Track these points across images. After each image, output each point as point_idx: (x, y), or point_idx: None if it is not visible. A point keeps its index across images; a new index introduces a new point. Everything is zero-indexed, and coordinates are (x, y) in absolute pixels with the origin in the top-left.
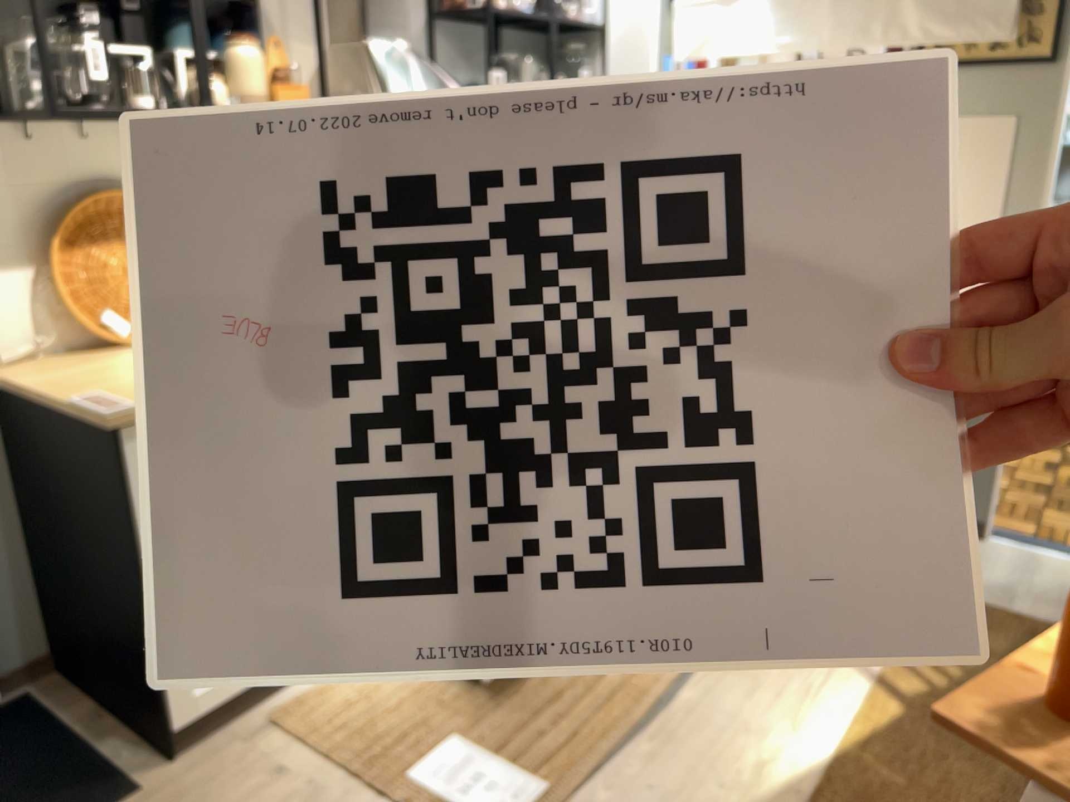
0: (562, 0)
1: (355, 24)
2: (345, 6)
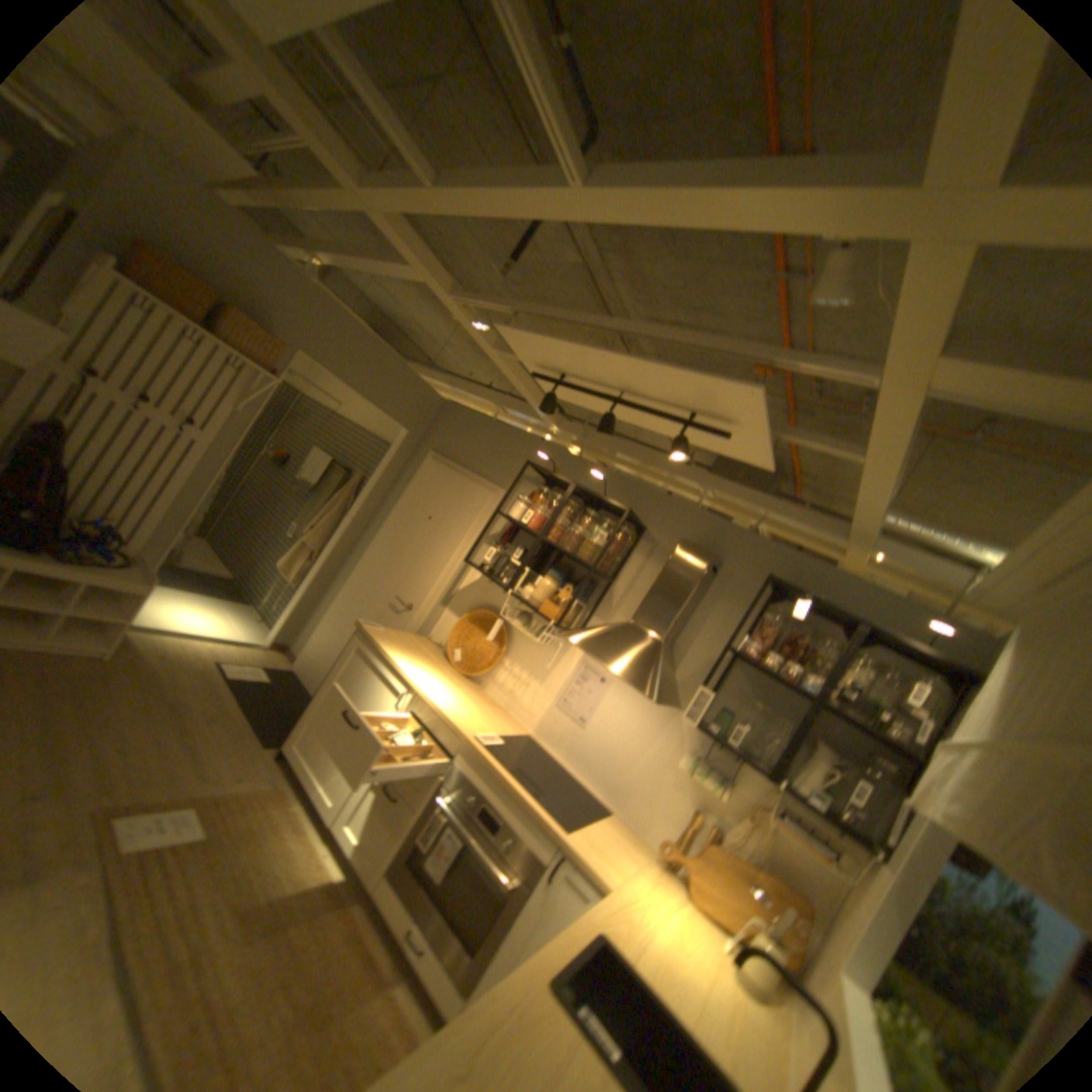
0: (860, 702)
1: (663, 626)
2: (663, 615)
